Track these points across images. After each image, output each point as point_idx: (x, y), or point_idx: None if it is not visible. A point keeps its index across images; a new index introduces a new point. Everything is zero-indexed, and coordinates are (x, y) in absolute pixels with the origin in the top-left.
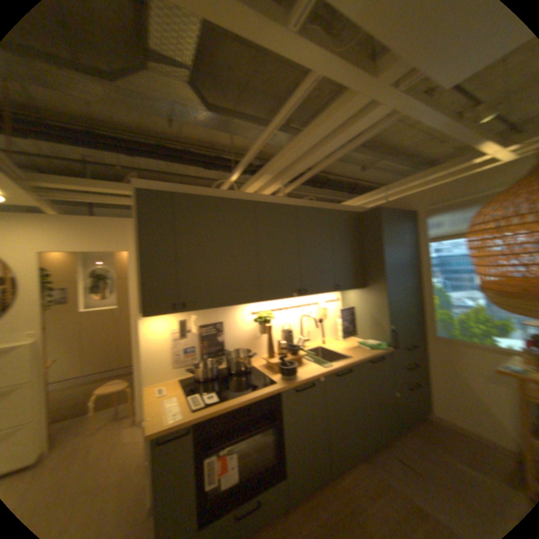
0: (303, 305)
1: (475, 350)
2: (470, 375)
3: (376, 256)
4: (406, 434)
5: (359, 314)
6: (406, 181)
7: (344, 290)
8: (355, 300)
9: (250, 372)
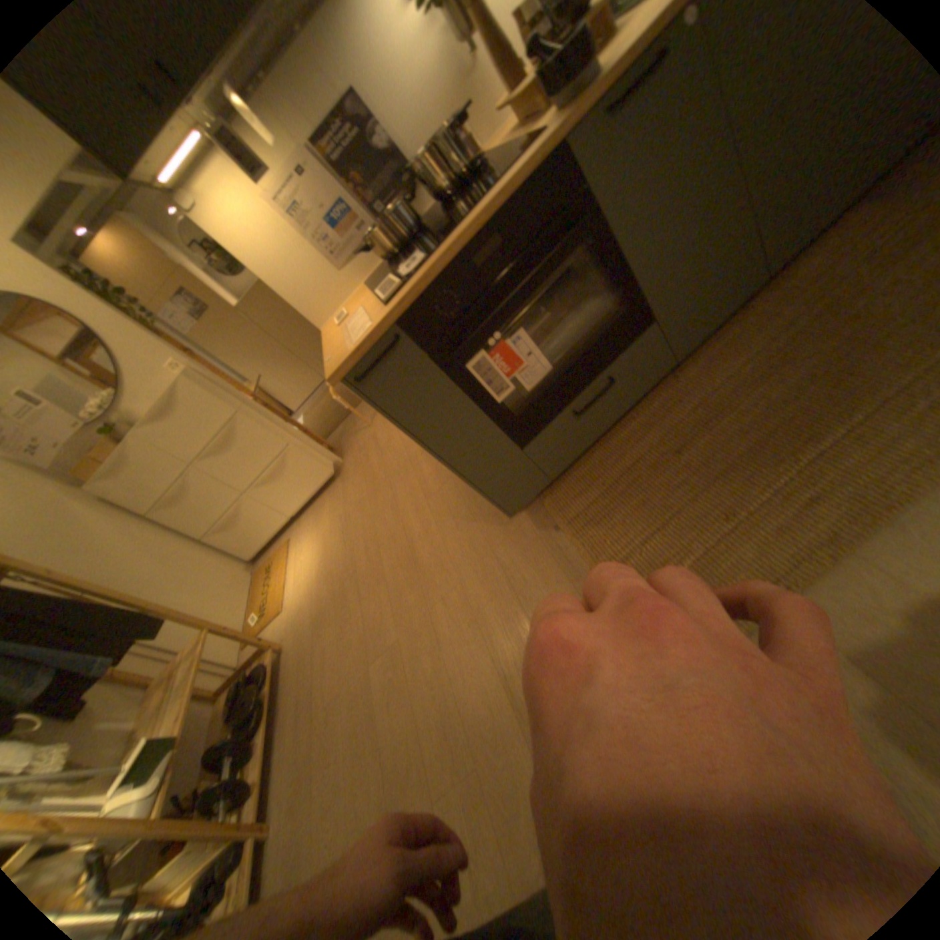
0: None
1: None
2: None
3: None
4: None
5: None
6: None
7: None
8: None
9: (486, 163)
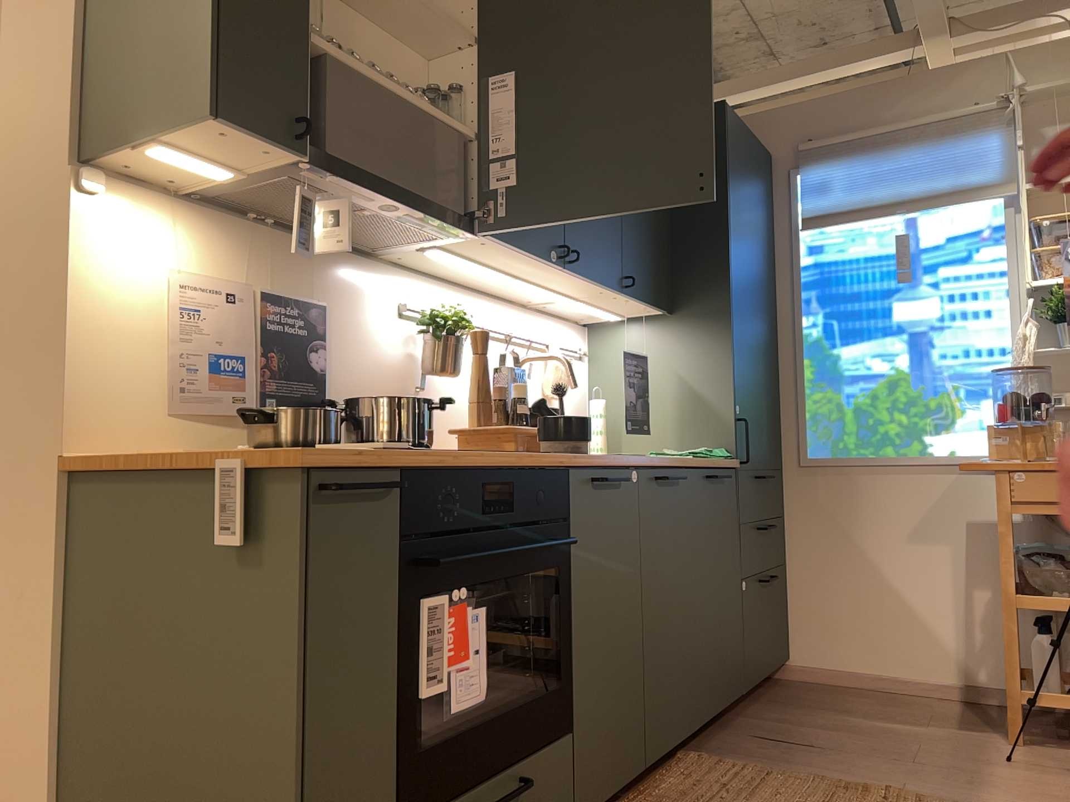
0: (516, 339)
1: (888, 475)
2: (877, 537)
3: (709, 228)
4: (752, 704)
5: (651, 389)
6: (750, 86)
7: (635, 302)
8: (638, 352)
9: None
